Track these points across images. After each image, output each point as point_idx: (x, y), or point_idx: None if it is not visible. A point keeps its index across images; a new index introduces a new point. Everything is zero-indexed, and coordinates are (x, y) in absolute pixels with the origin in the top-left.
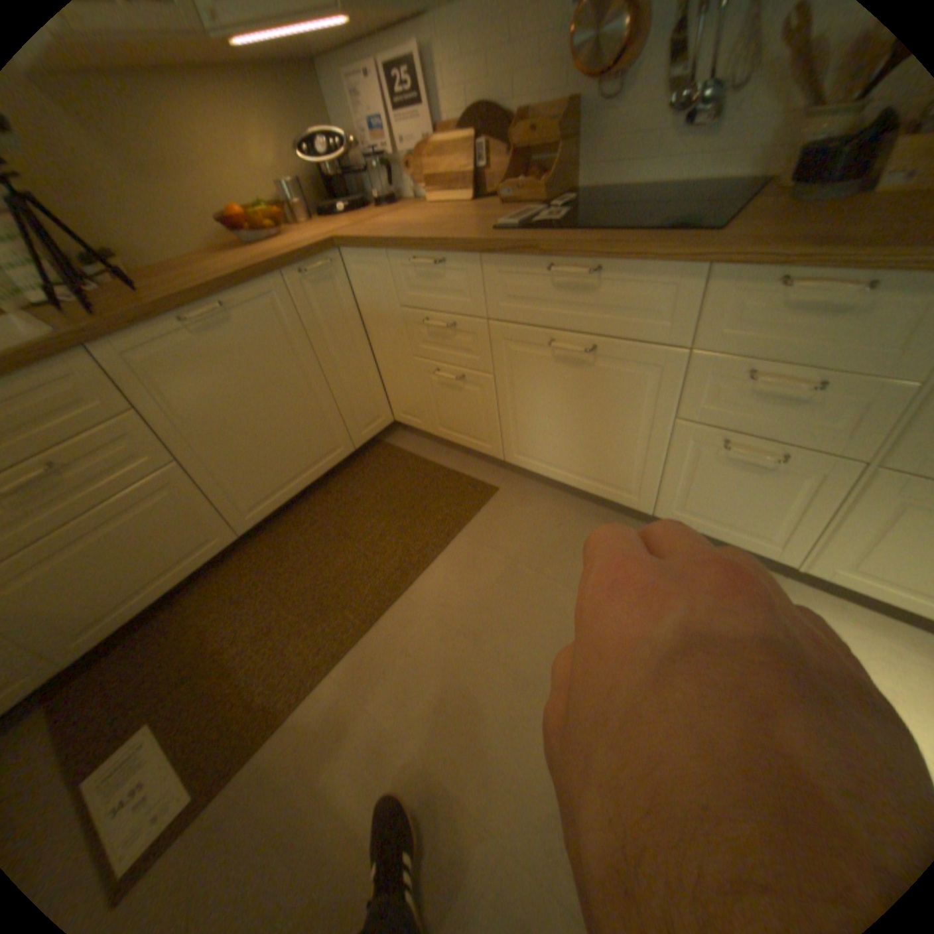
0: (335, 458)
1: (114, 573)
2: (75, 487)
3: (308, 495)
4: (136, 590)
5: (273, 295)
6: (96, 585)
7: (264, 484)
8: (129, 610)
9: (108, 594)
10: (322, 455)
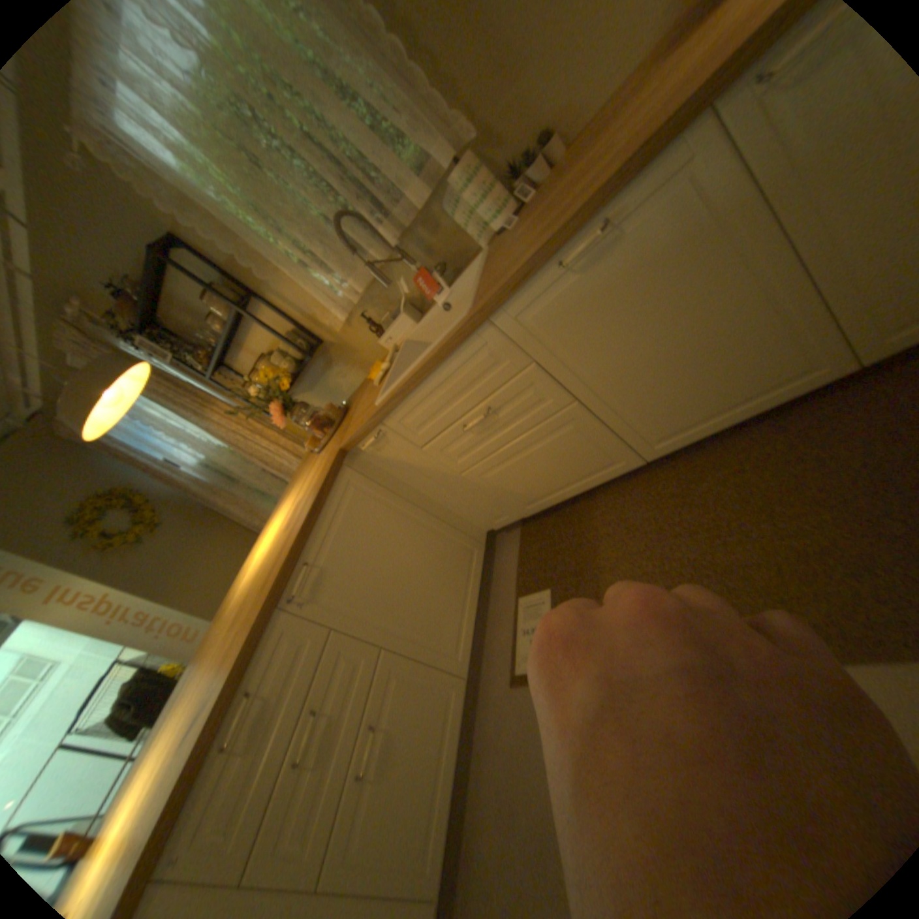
0: (810, 385)
1: (546, 476)
2: (510, 422)
3: (756, 424)
4: (562, 488)
5: (700, 165)
6: (536, 481)
7: (681, 419)
8: (560, 498)
9: (544, 487)
10: (784, 383)
